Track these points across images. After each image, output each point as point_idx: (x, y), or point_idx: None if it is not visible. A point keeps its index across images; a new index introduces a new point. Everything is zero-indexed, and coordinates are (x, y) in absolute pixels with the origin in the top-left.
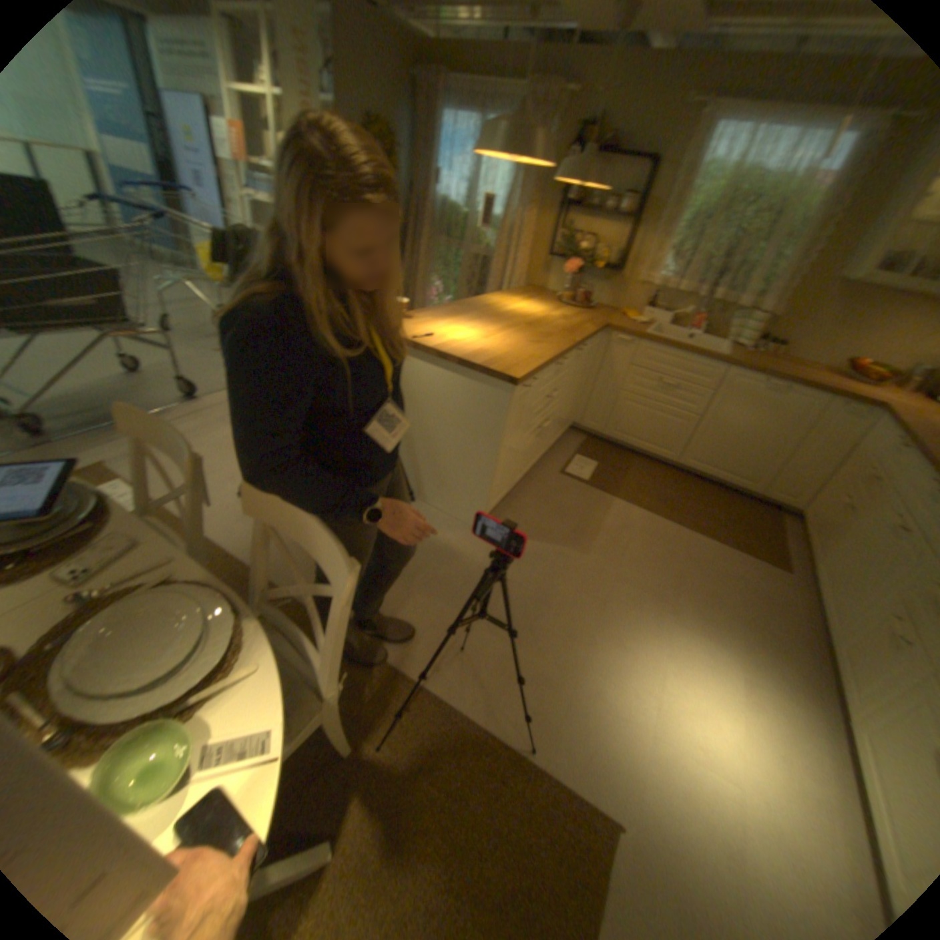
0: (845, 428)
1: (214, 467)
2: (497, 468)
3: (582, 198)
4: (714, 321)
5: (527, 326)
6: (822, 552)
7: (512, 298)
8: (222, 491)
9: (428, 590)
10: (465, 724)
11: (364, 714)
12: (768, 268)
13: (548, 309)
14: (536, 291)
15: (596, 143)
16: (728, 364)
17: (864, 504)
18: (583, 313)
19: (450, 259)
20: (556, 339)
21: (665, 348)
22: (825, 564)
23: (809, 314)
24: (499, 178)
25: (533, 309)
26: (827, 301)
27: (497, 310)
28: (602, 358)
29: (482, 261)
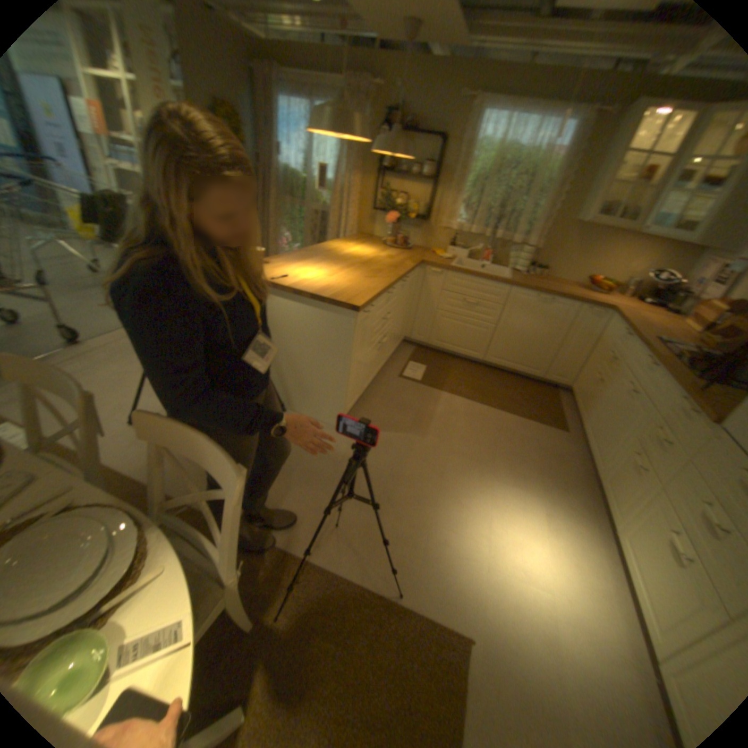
0: (591, 325)
1: (102, 402)
2: (350, 378)
3: (394, 166)
4: (498, 254)
5: (362, 265)
6: (586, 414)
7: (348, 244)
8: (112, 422)
9: (304, 482)
10: (345, 585)
11: (260, 593)
12: (530, 215)
13: (377, 251)
14: (366, 237)
15: (400, 124)
16: (510, 285)
17: (609, 378)
18: (403, 253)
19: (295, 215)
20: (385, 274)
21: (466, 276)
22: (589, 423)
23: (560, 247)
24: (328, 150)
25: (365, 251)
26: (571, 237)
27: (337, 254)
28: (421, 286)
29: (321, 216)
